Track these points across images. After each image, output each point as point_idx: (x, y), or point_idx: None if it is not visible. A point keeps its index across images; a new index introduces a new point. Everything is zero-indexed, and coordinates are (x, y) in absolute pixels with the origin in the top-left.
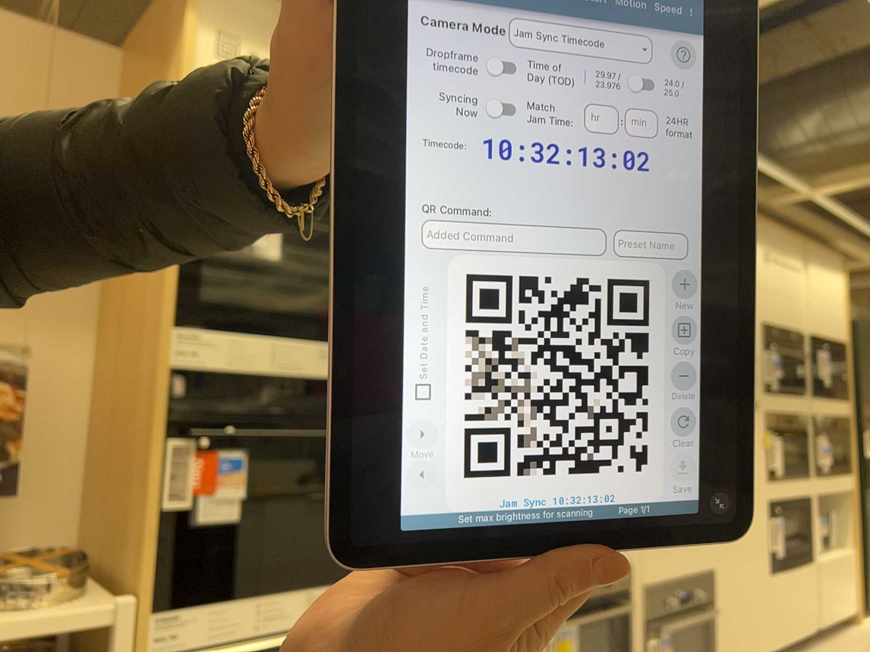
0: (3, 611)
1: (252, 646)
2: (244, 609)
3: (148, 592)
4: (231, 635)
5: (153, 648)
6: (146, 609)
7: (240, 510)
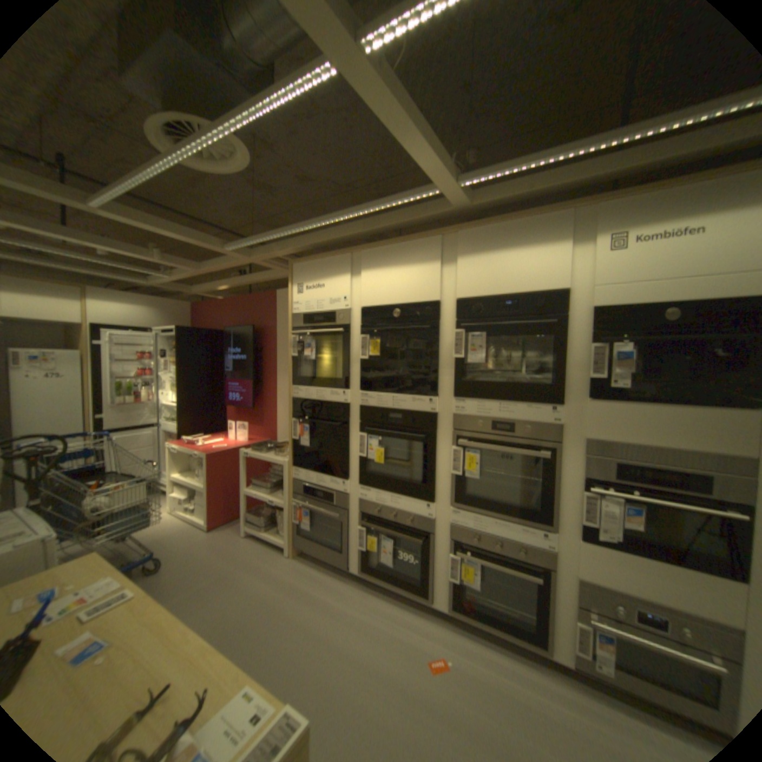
0: (266, 458)
1: (313, 491)
2: (311, 479)
3: (286, 463)
4: (311, 486)
5: (290, 480)
6: (286, 468)
7: (307, 447)
